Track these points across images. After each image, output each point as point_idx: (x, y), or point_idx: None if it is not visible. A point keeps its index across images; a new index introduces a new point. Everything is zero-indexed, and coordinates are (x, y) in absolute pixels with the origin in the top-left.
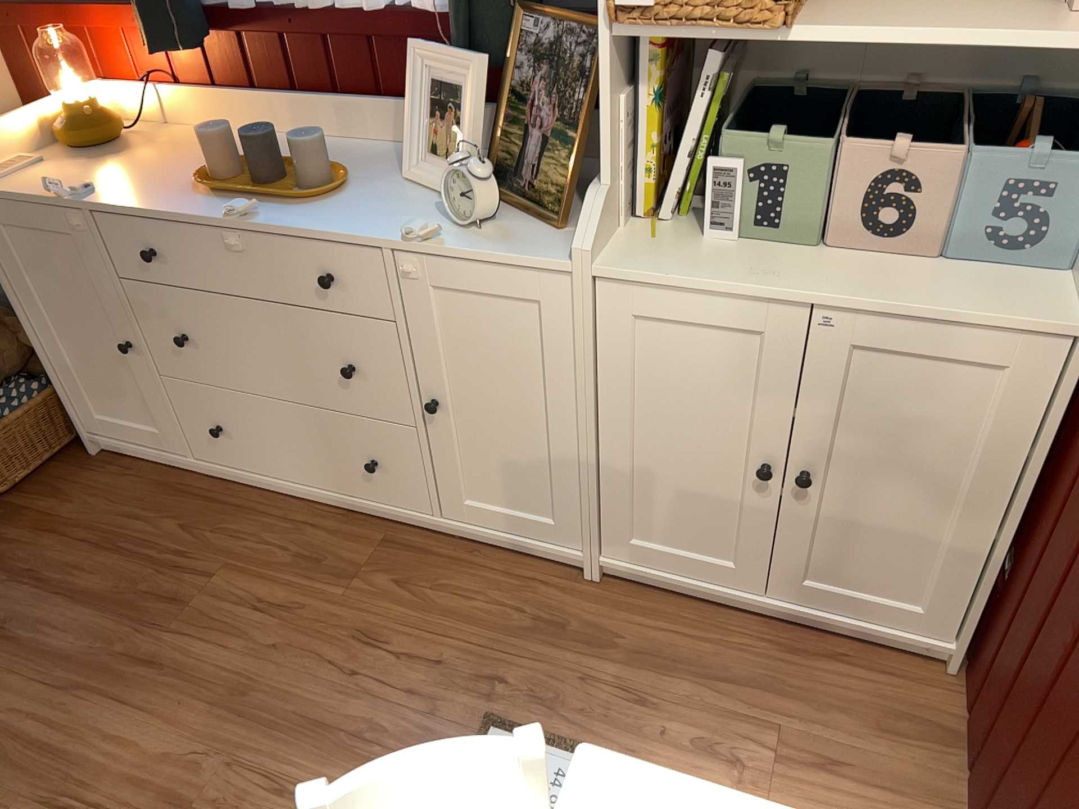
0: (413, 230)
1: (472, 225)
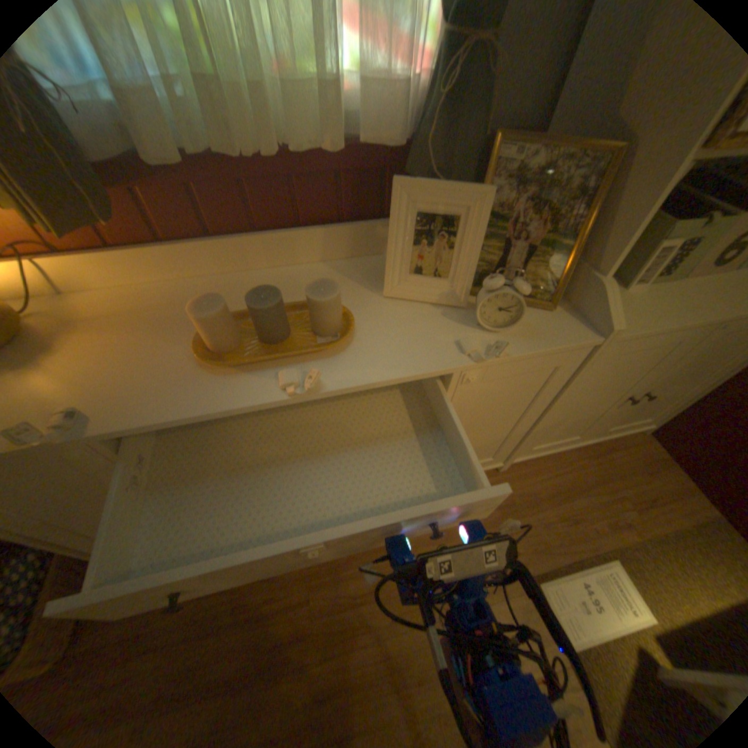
0: (470, 347)
1: (507, 327)
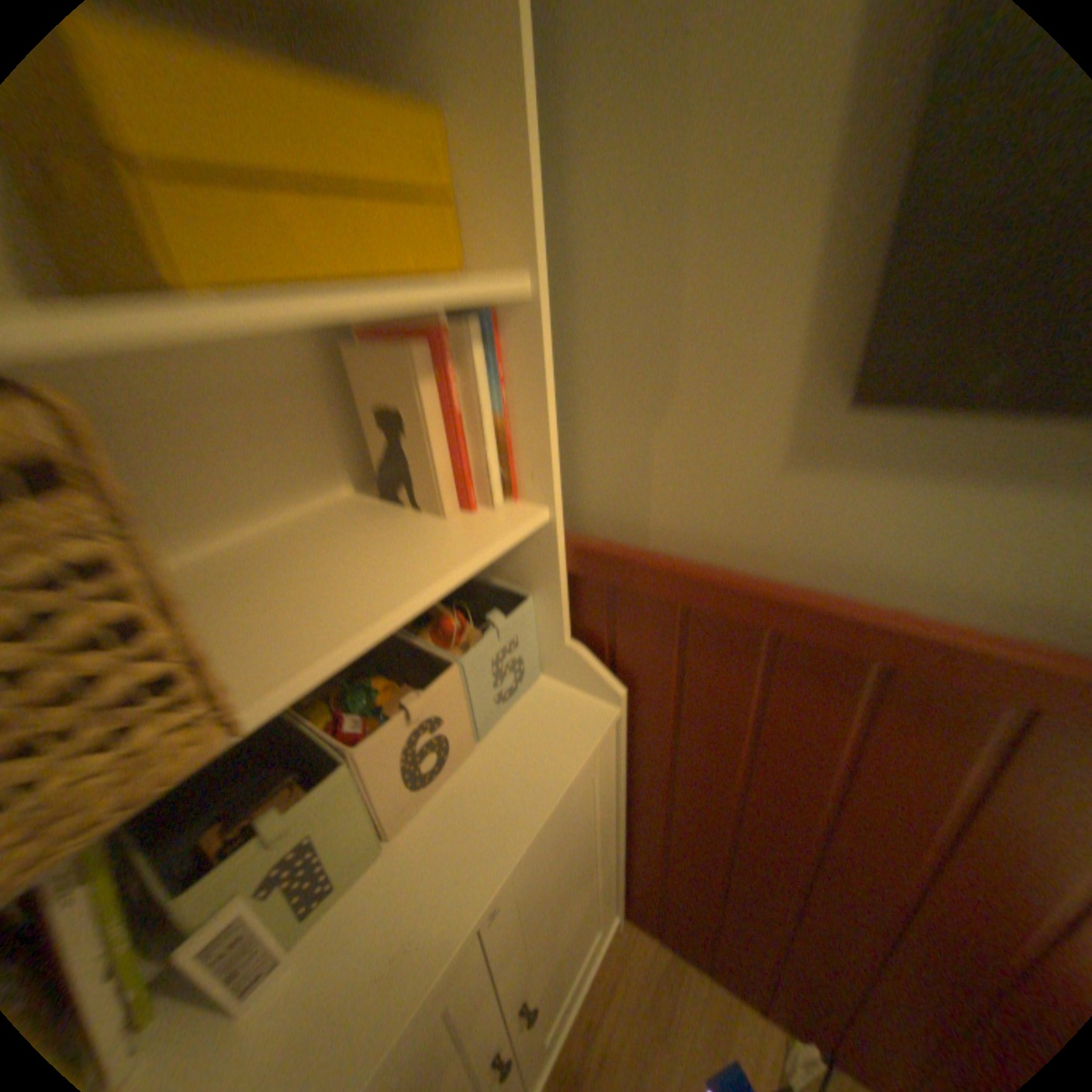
0: None
1: None
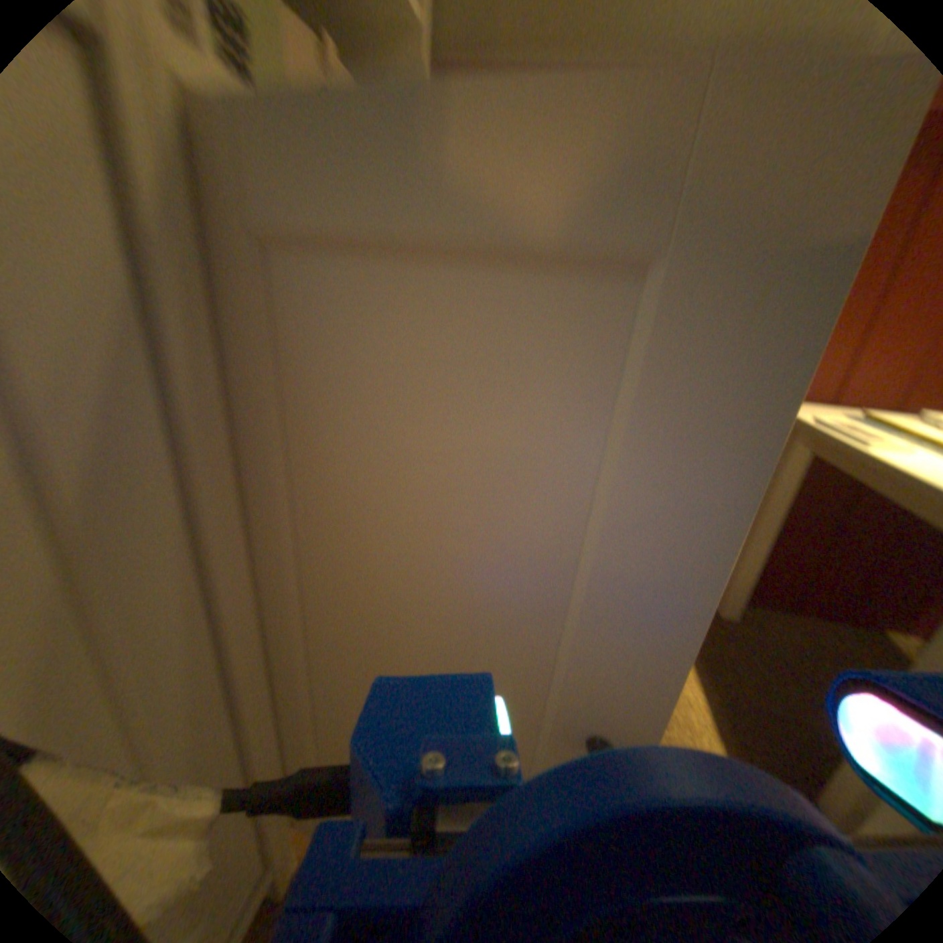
0: None
1: None
